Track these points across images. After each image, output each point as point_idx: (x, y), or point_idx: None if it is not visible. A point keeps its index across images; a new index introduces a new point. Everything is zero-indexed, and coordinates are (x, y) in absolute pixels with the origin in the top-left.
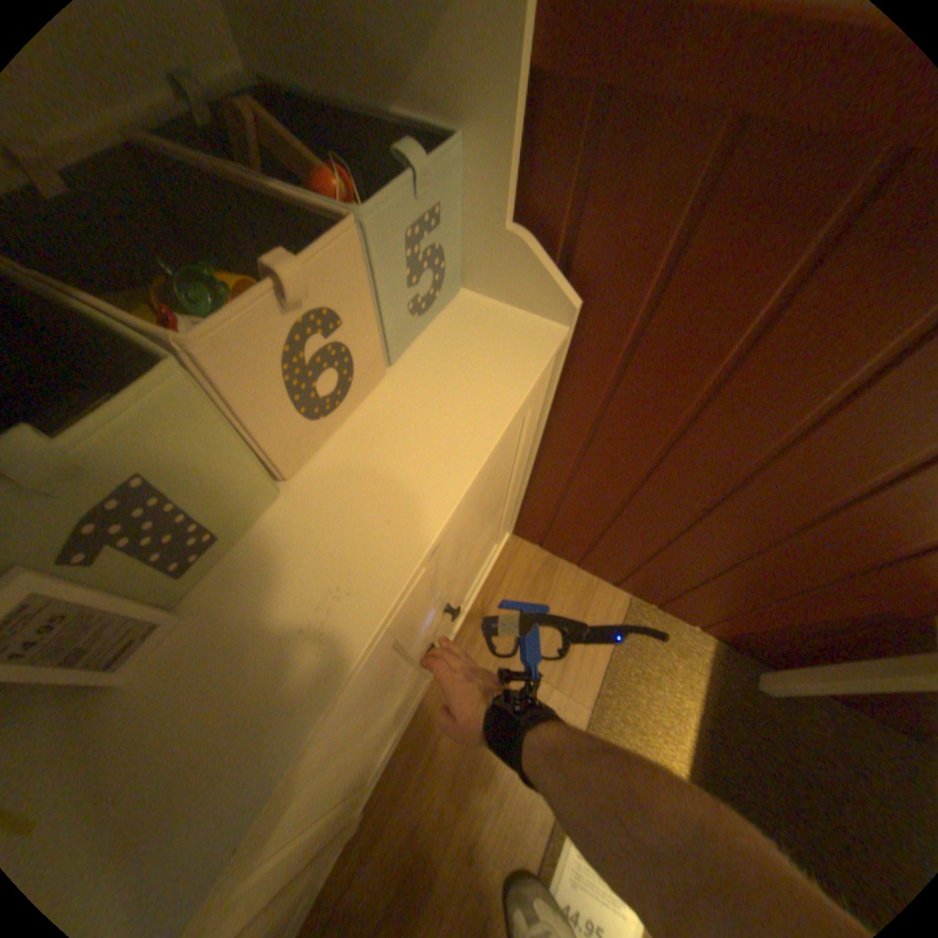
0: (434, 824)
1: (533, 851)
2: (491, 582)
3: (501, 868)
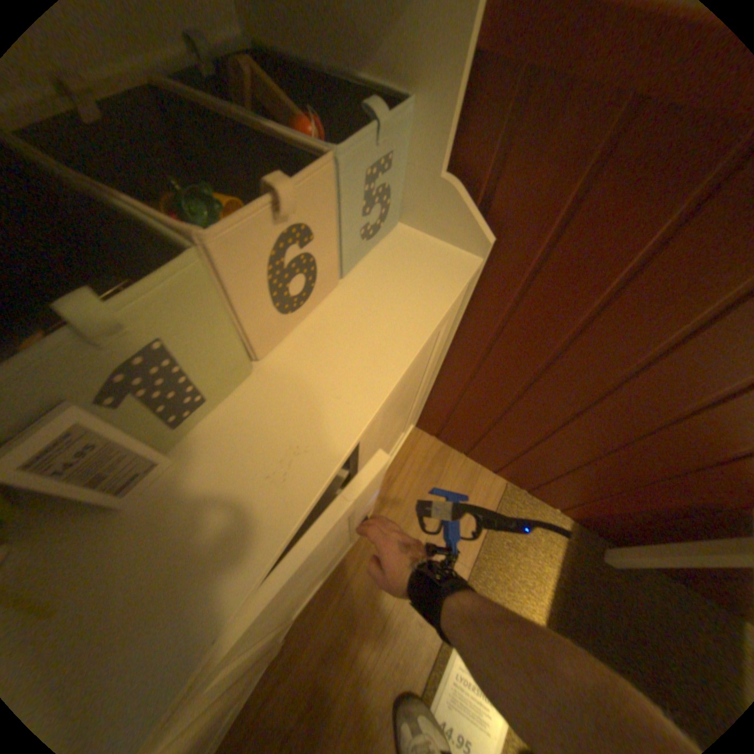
0: (341, 652)
1: (419, 678)
2: (396, 463)
3: (393, 690)
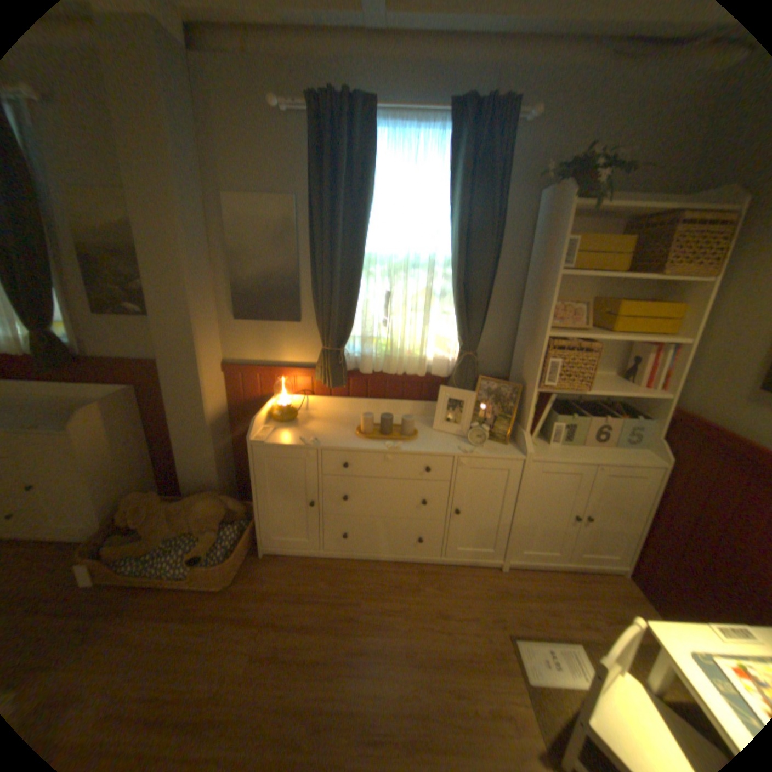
0: (526, 596)
1: (554, 634)
2: (606, 581)
3: (539, 624)
